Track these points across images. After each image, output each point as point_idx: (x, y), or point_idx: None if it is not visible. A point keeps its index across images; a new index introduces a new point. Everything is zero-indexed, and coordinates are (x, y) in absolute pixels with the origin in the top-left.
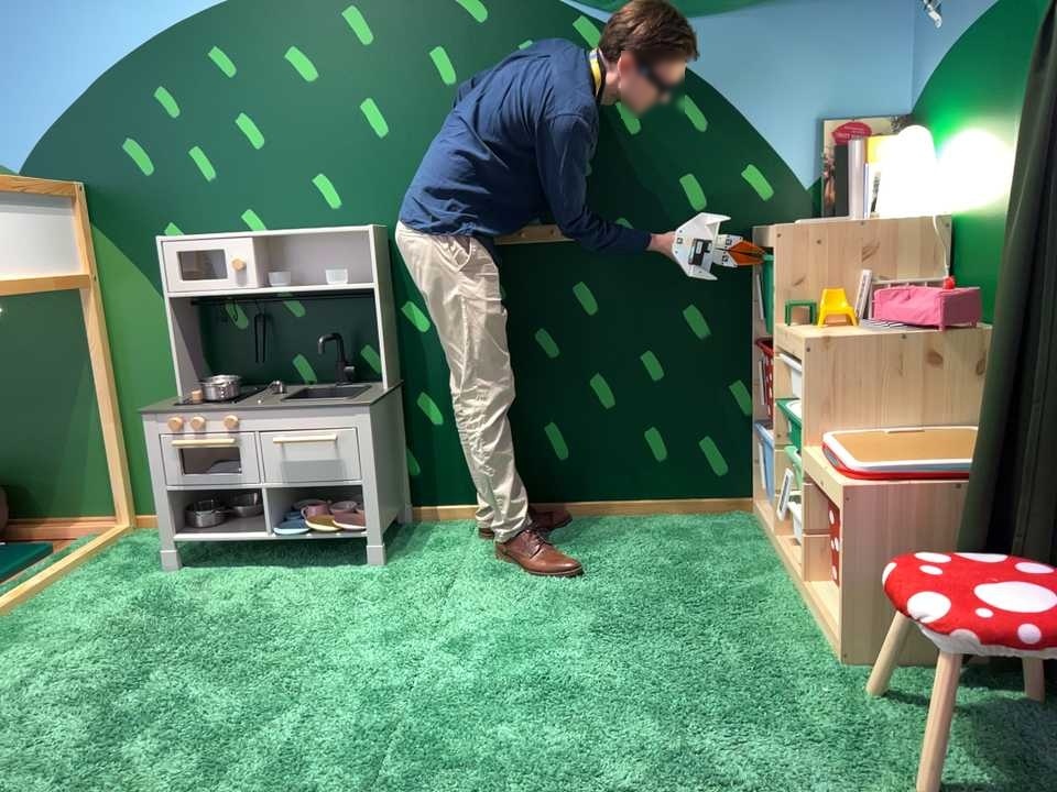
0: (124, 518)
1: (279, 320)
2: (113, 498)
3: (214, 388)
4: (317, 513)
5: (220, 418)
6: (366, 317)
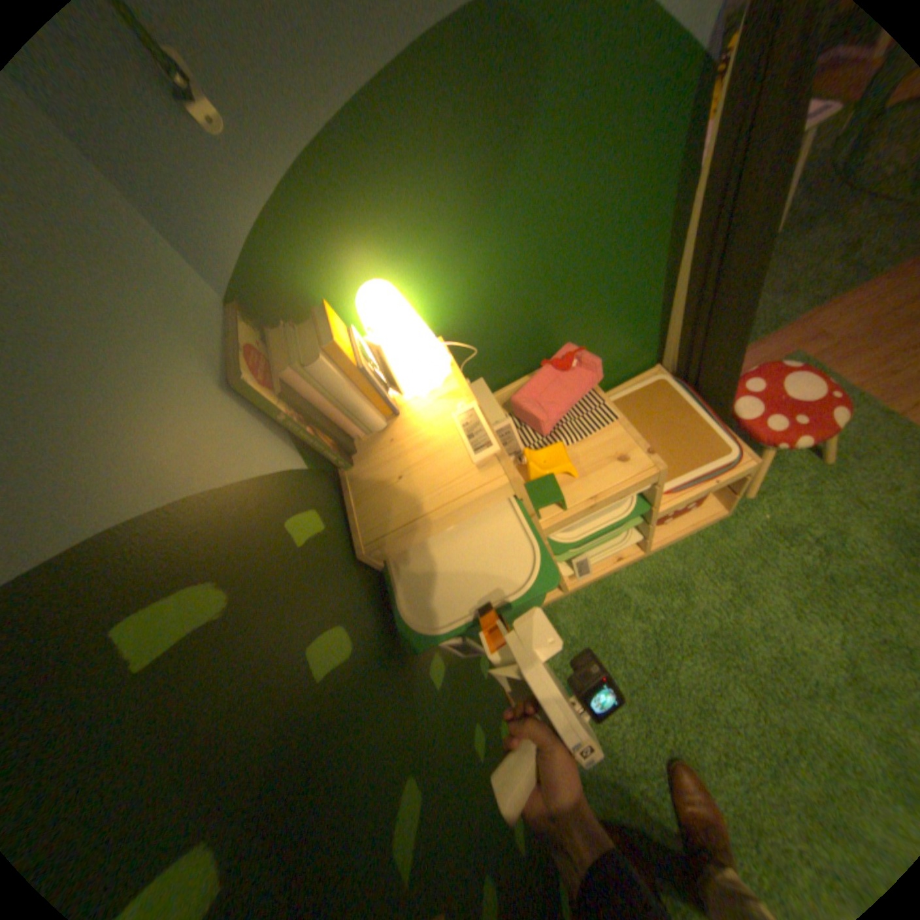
0: None
1: None
2: None
3: None
4: None
5: None
6: None
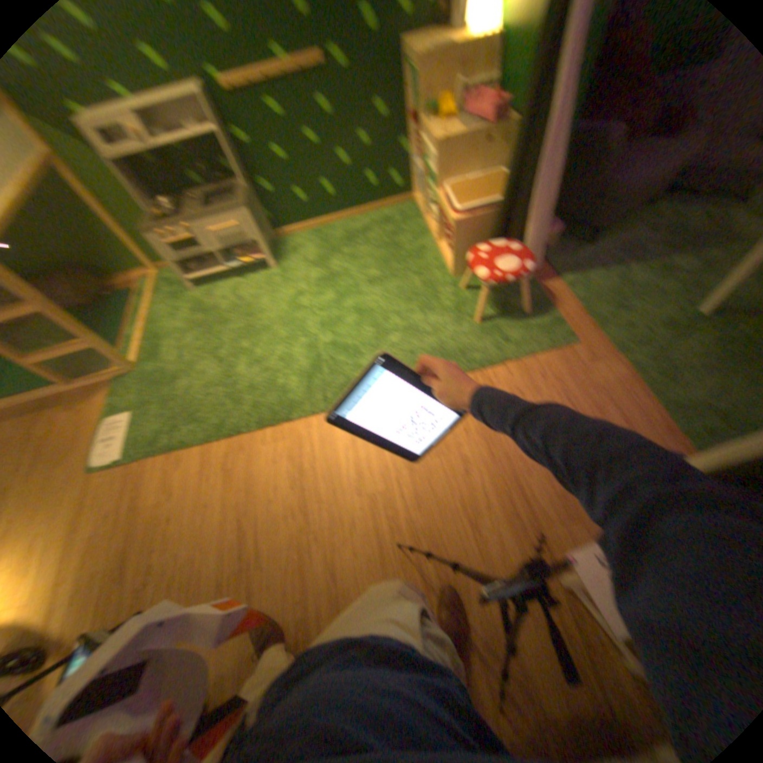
0: (149, 268)
1: (166, 153)
2: (137, 260)
3: (156, 202)
4: (237, 251)
5: (177, 226)
6: (211, 141)
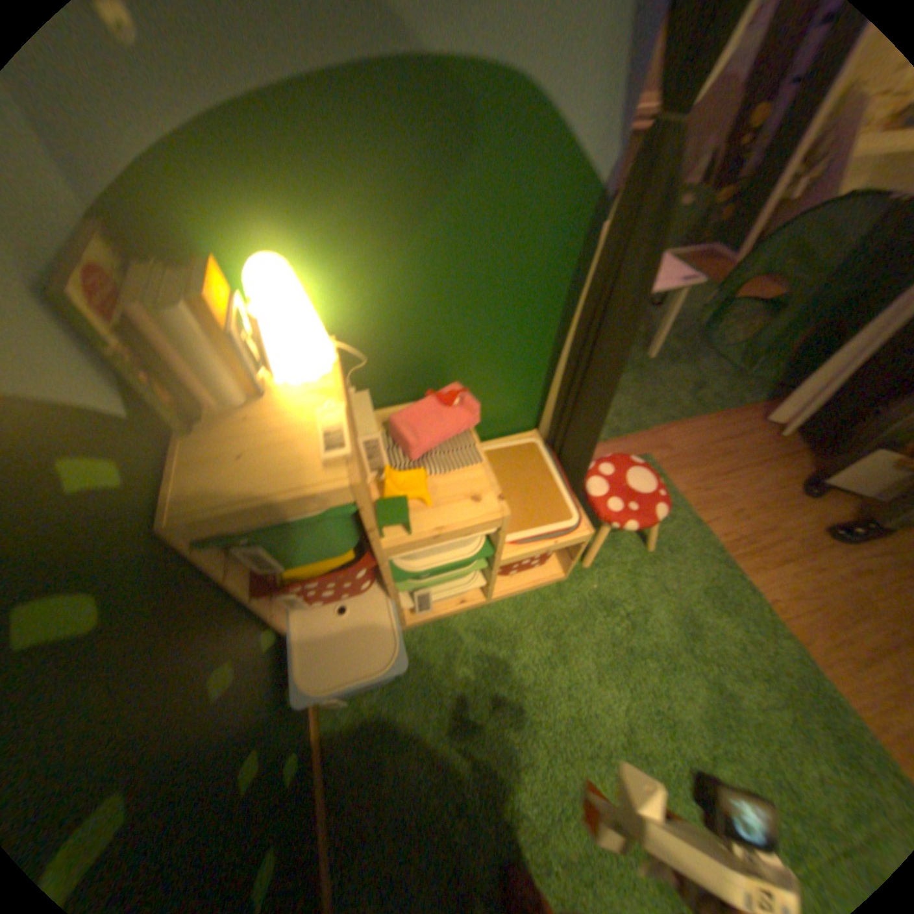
0: None
1: None
2: None
3: None
4: None
5: None
6: None
